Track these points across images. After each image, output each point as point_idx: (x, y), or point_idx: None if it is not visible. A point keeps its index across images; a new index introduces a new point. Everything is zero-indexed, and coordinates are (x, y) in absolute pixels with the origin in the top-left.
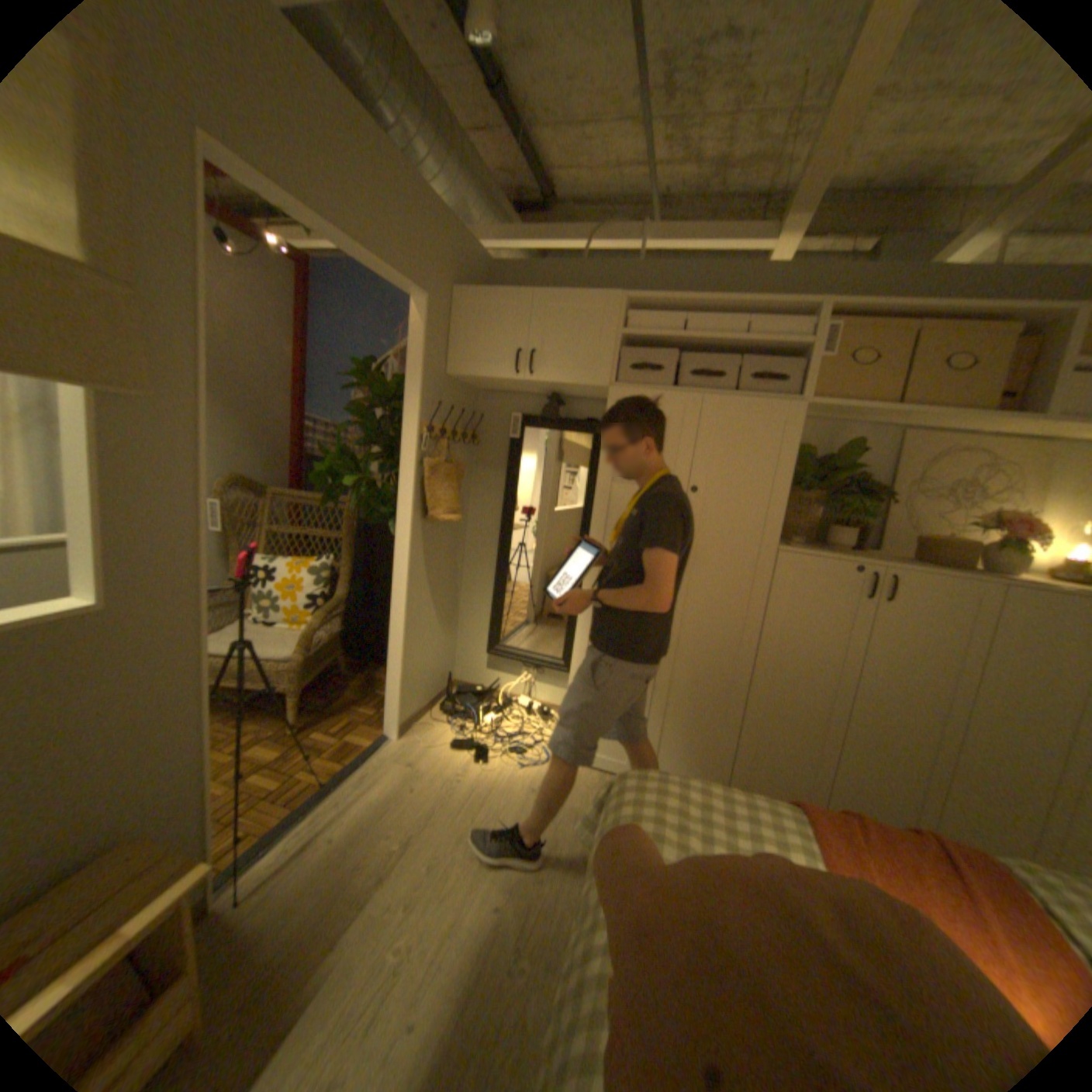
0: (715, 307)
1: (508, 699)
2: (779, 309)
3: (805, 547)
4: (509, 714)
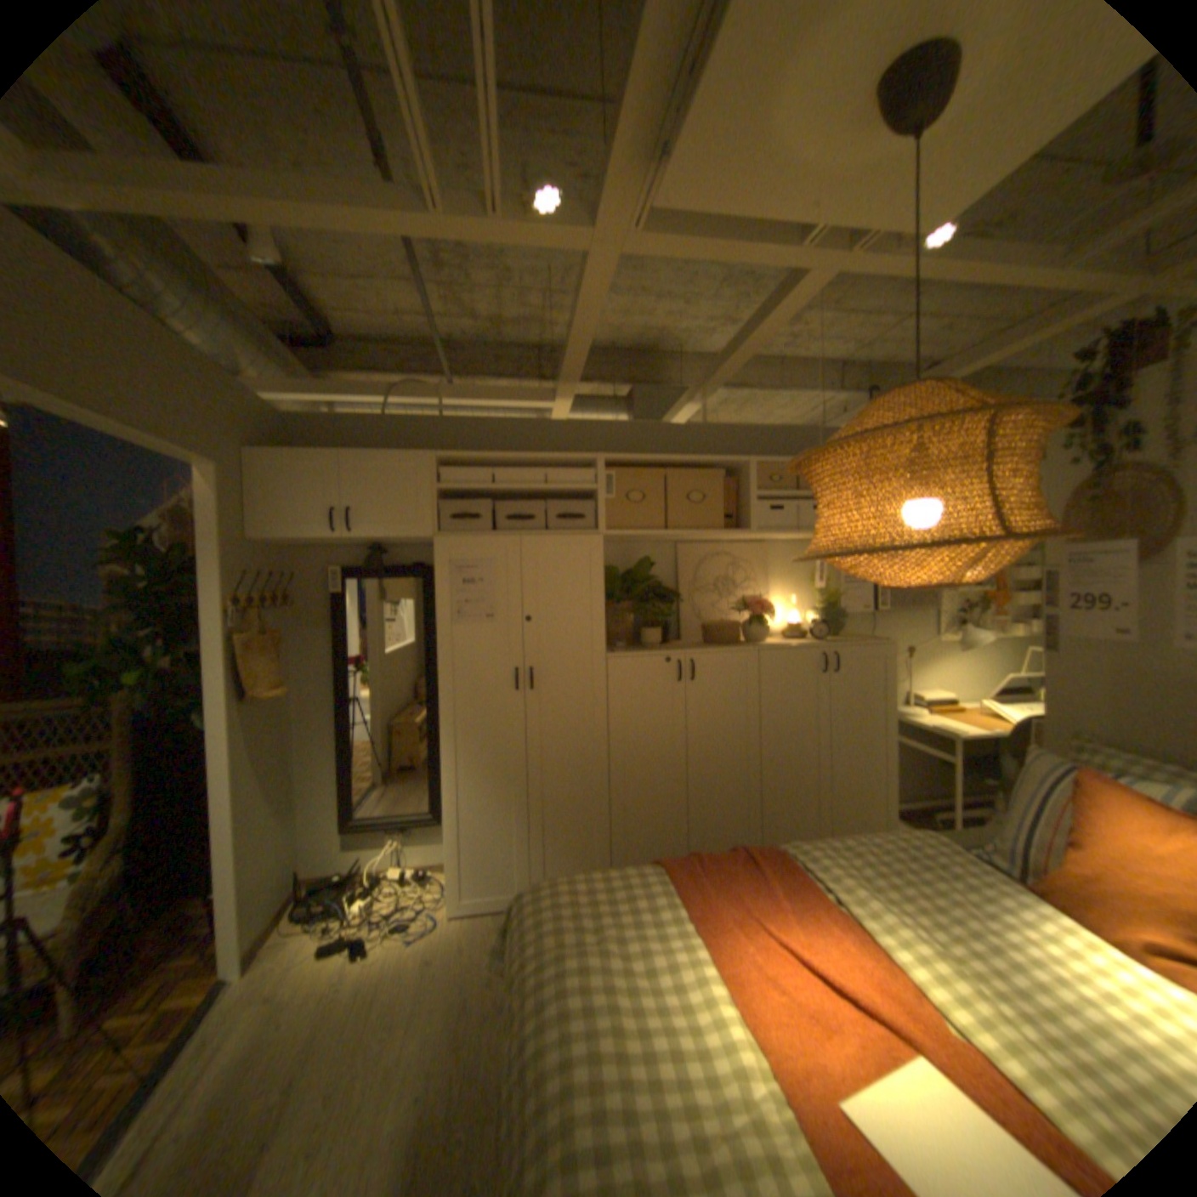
0: (514, 463)
1: (373, 880)
2: (565, 463)
3: (624, 651)
4: (377, 895)
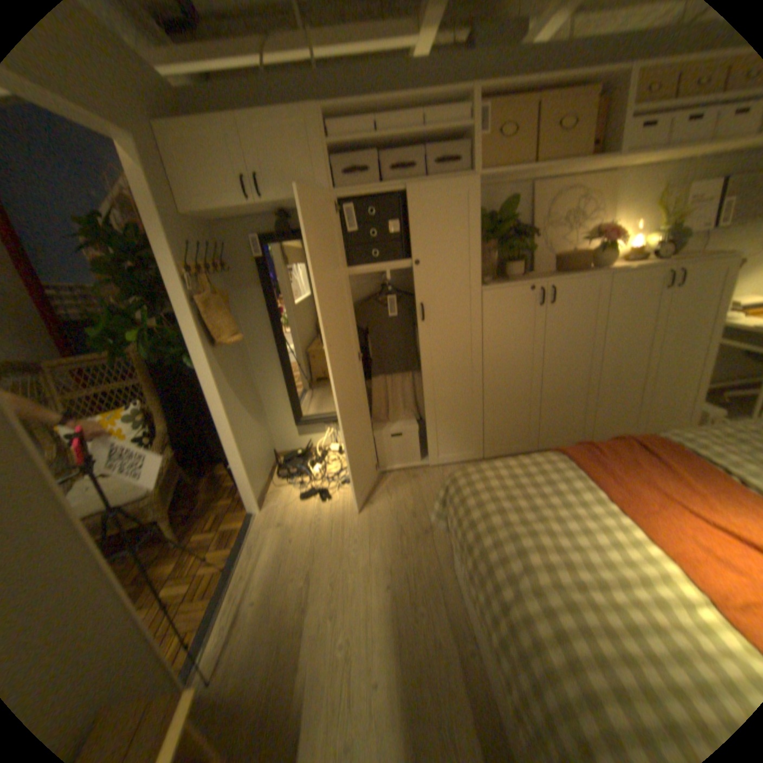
0: (392, 110)
1: (322, 452)
2: (440, 103)
3: (497, 285)
4: (327, 460)
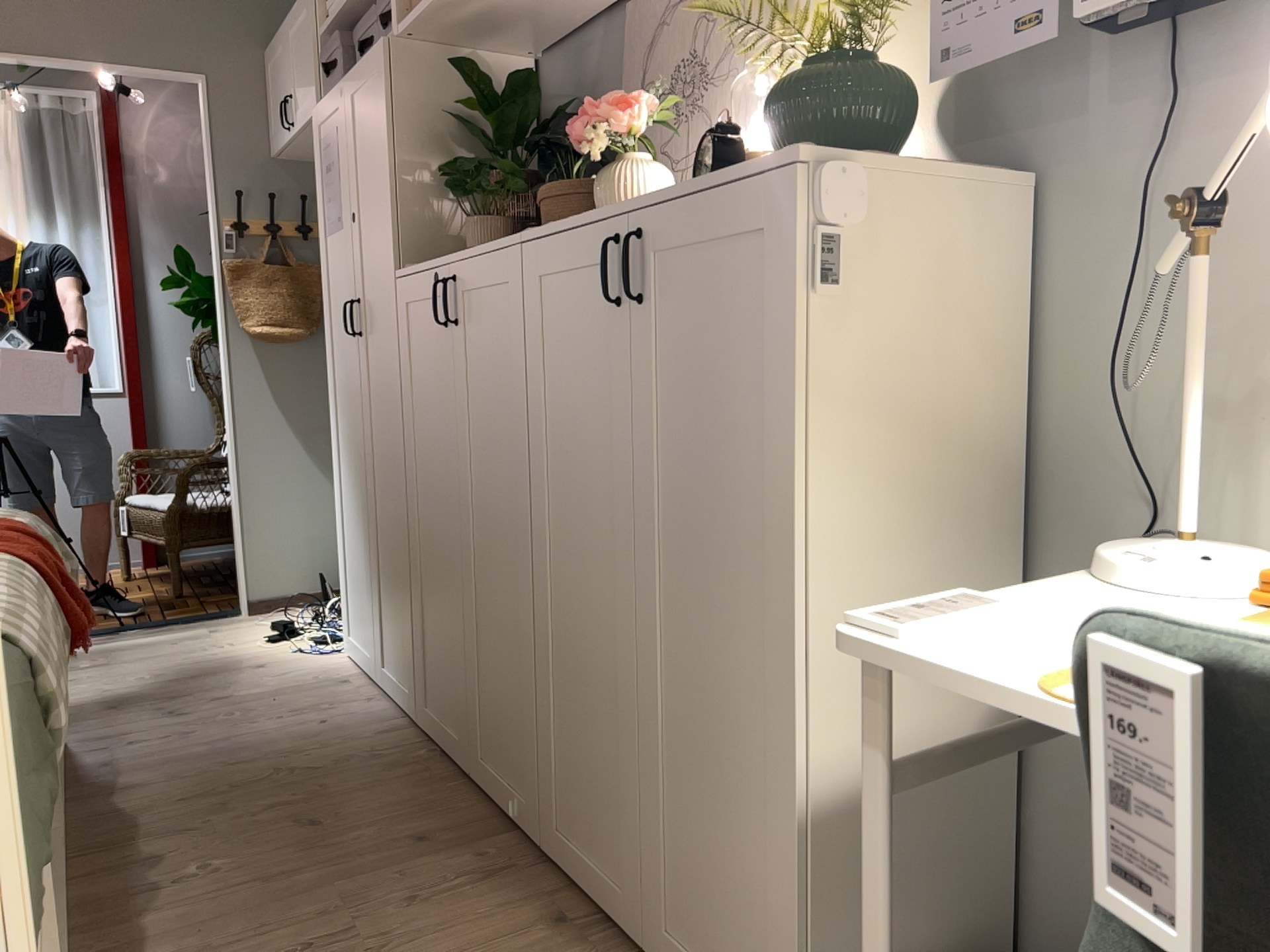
0: None
1: None
2: None
3: (415, 265)
4: None
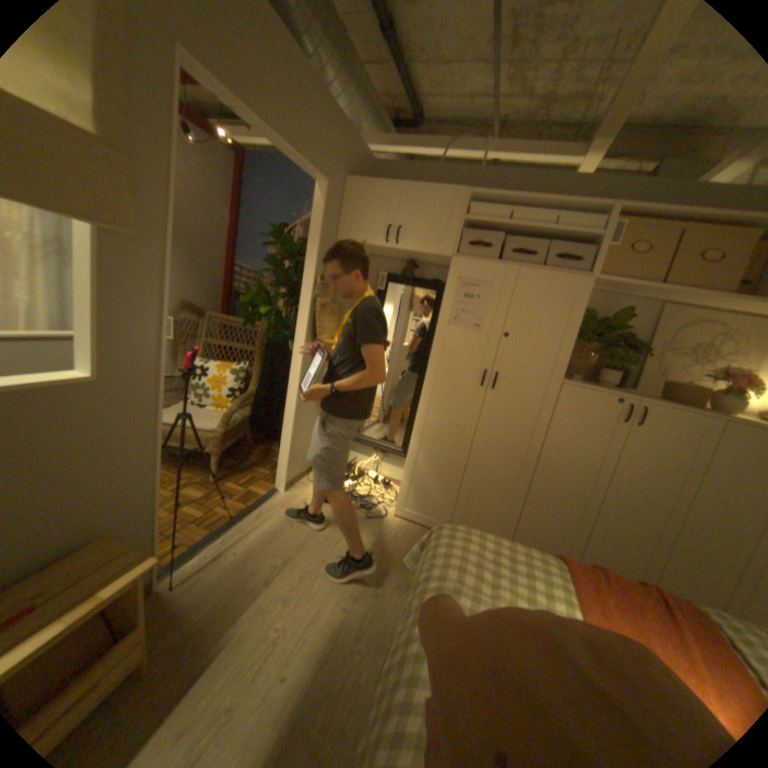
0: (534, 204)
1: (361, 472)
2: (581, 208)
3: (582, 382)
4: (361, 482)
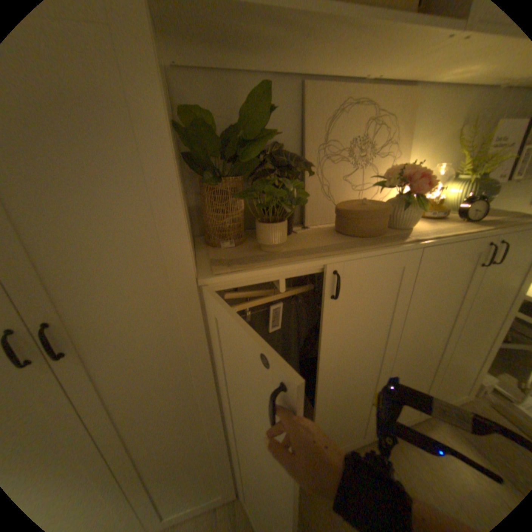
0: None
1: None
2: None
3: (232, 268)
4: None
